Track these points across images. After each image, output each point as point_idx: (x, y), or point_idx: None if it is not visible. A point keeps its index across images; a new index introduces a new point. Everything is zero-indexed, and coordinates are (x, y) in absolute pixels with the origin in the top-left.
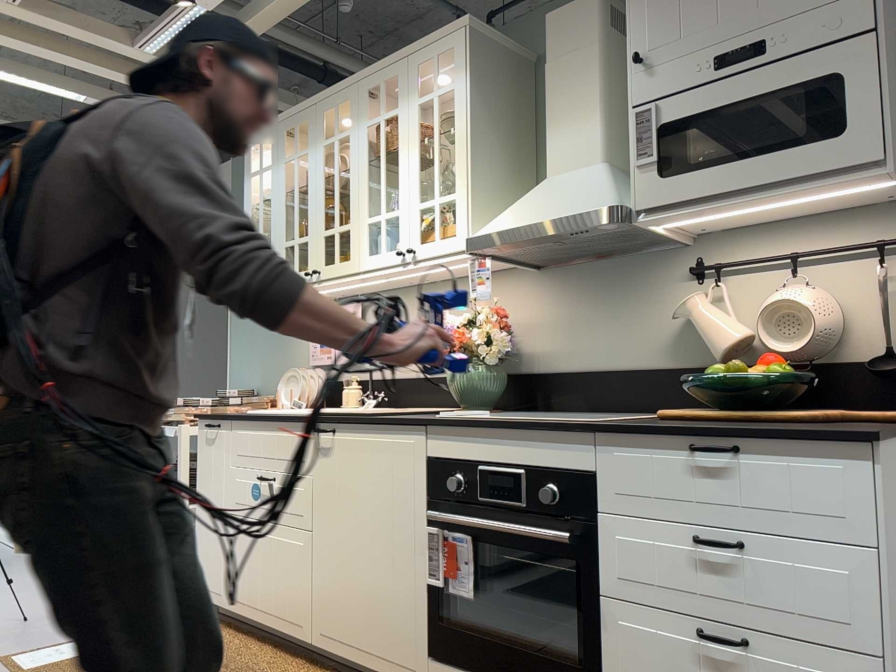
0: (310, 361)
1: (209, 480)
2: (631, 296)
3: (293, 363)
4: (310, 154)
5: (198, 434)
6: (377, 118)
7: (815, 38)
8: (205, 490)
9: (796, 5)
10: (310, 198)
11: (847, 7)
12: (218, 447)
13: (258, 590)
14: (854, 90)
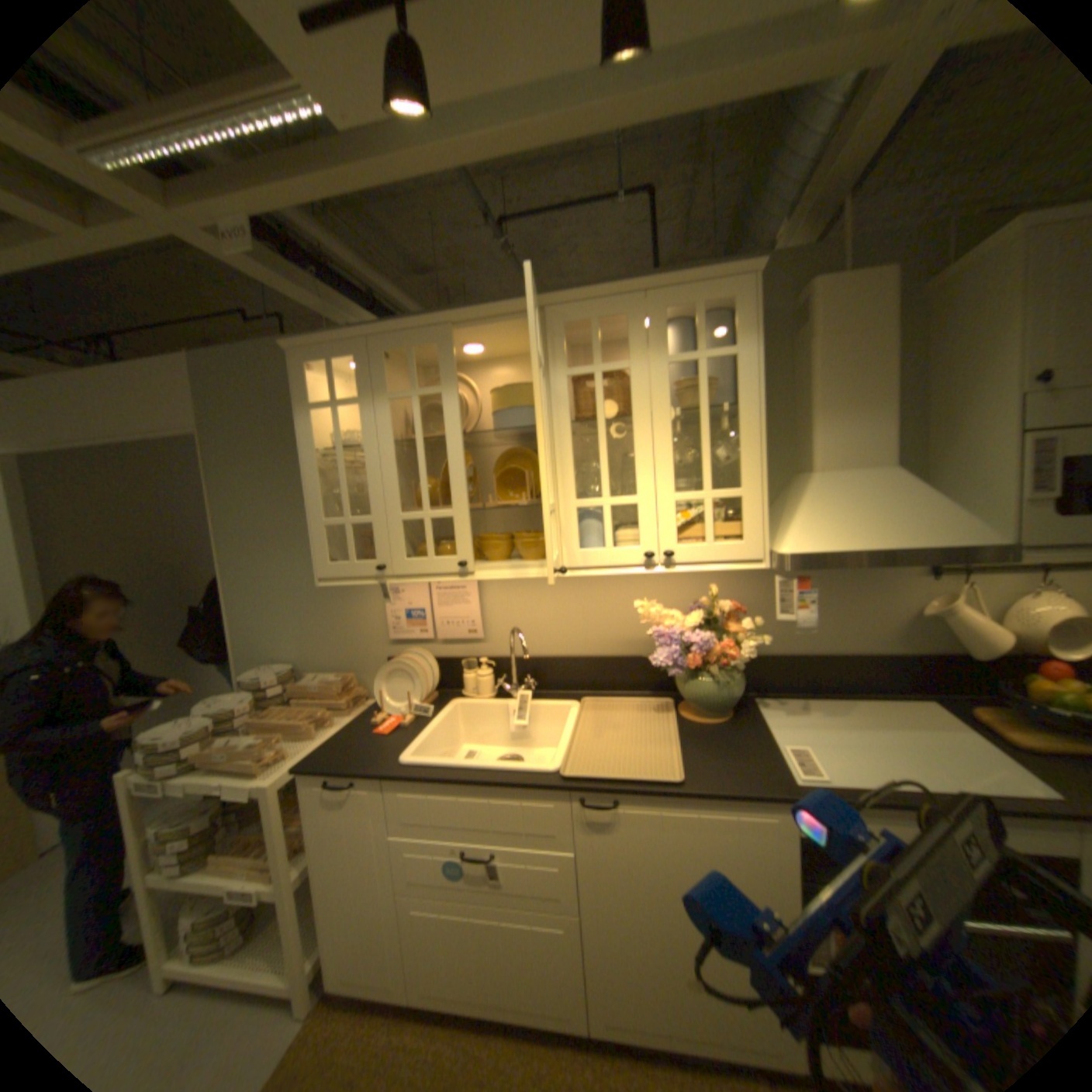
0: (392, 637)
1: (340, 857)
2: (861, 588)
3: (357, 637)
4: (446, 398)
5: (300, 796)
6: (588, 369)
7: None
8: (332, 870)
9: None
10: (452, 461)
11: None
12: (354, 815)
13: (474, 987)
14: None
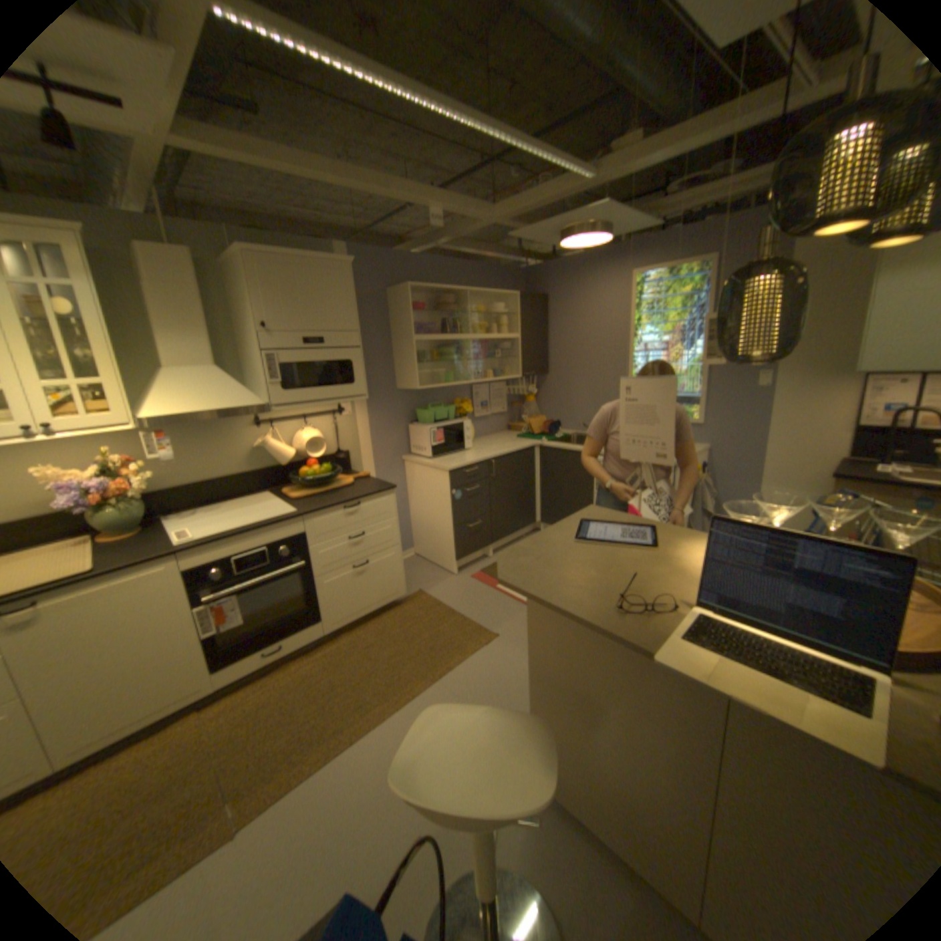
0: None
1: None
2: (218, 438)
3: None
4: None
5: None
6: None
7: (343, 345)
8: None
9: (335, 329)
10: None
11: (353, 337)
12: None
13: None
14: (357, 370)
